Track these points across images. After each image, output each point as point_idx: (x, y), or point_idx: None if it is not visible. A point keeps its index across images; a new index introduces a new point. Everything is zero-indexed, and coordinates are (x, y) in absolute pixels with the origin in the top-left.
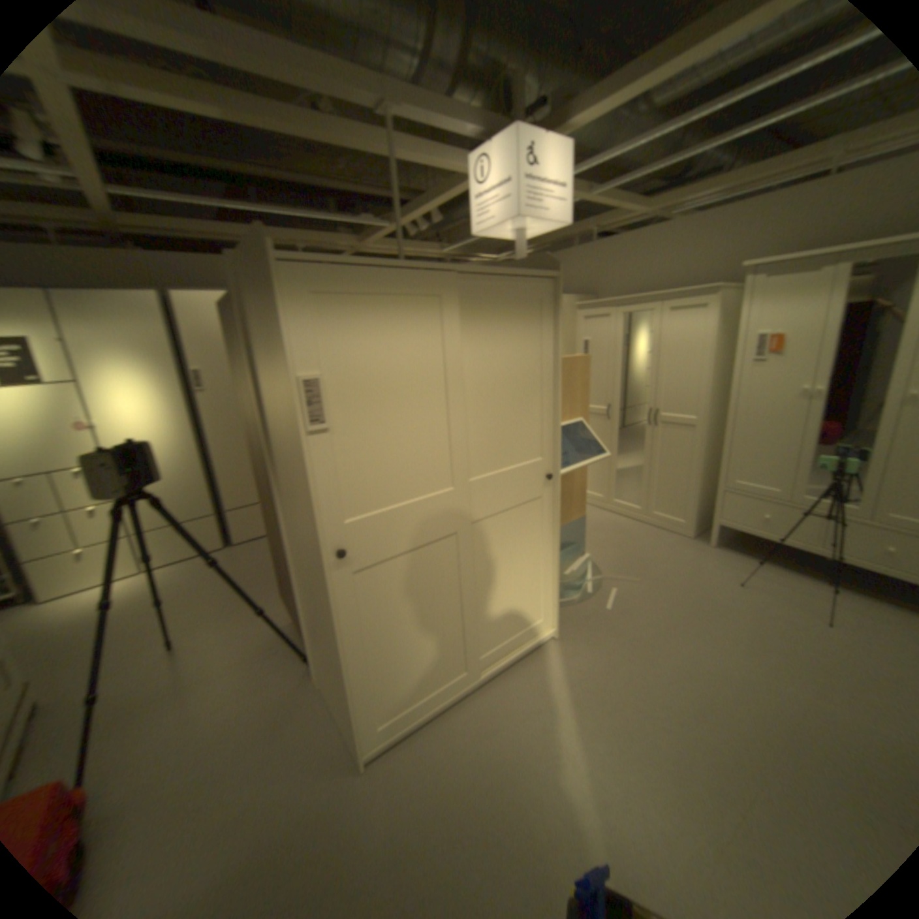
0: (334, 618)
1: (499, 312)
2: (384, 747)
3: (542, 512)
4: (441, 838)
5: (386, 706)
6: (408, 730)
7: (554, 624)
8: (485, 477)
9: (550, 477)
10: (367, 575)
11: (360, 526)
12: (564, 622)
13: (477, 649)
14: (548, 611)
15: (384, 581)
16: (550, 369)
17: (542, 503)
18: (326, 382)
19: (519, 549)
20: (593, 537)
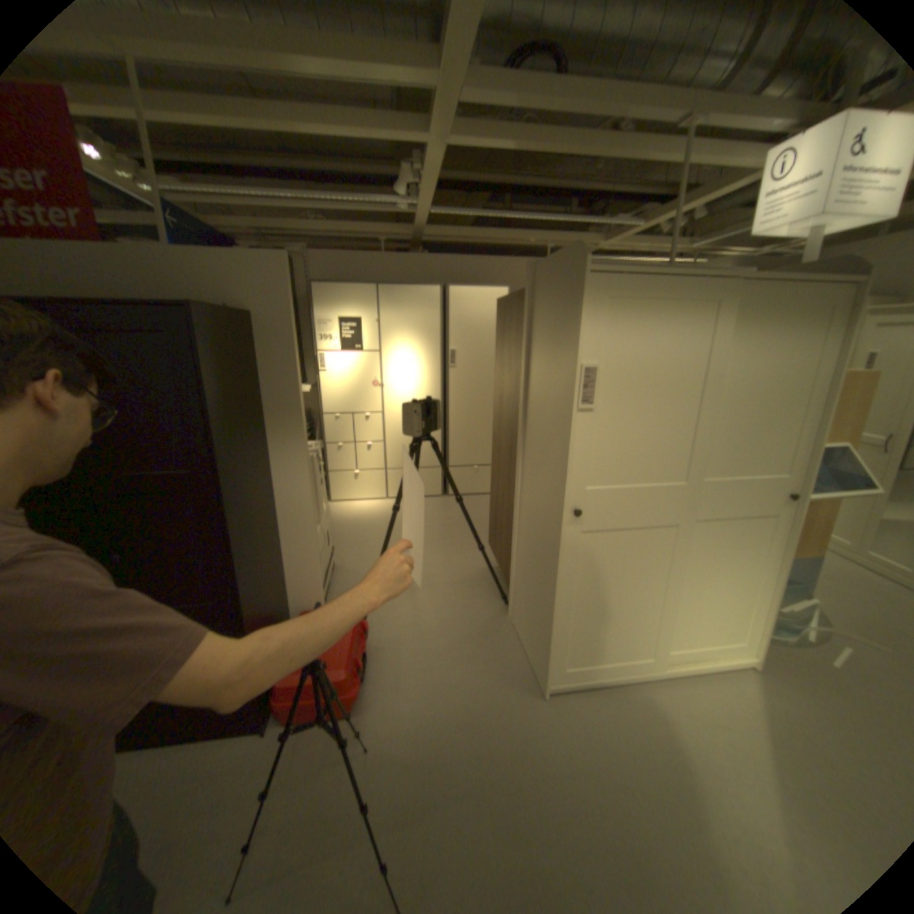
0: (558, 565)
1: (778, 318)
2: (568, 689)
3: (776, 533)
4: (613, 781)
5: (578, 655)
6: (591, 686)
7: (760, 655)
8: (719, 481)
9: (796, 498)
10: (591, 539)
11: (596, 496)
12: (772, 660)
13: (670, 644)
14: (755, 639)
15: (603, 549)
16: (826, 381)
17: (778, 523)
18: (599, 371)
19: (738, 563)
20: (826, 586)
